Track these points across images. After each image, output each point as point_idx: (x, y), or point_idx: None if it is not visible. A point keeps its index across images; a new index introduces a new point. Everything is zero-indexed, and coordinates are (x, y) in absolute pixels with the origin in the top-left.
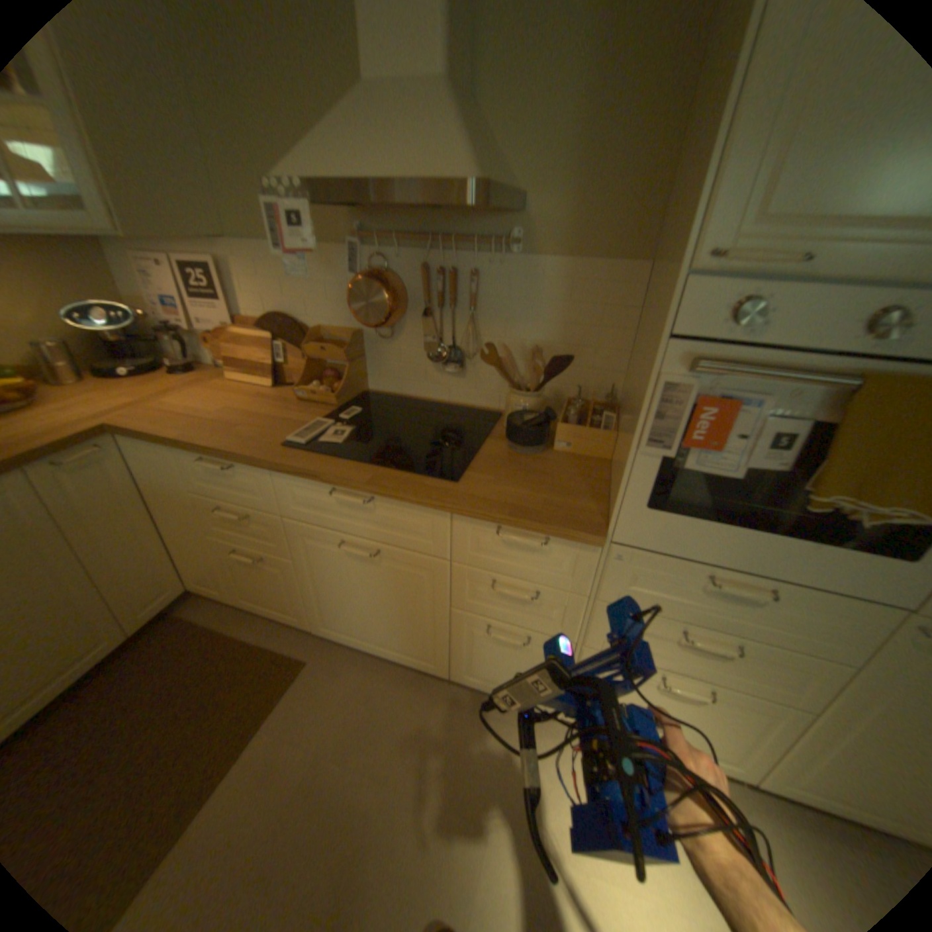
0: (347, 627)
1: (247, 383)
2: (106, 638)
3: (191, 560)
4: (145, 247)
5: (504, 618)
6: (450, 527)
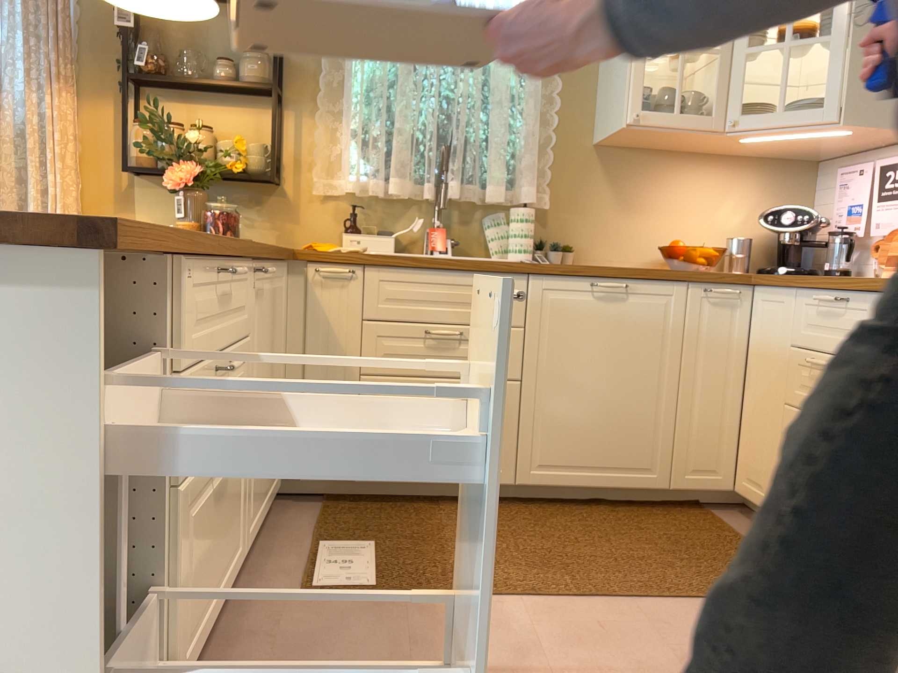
0: None
1: None
2: (657, 469)
3: (758, 442)
4: (857, 162)
5: None
6: None
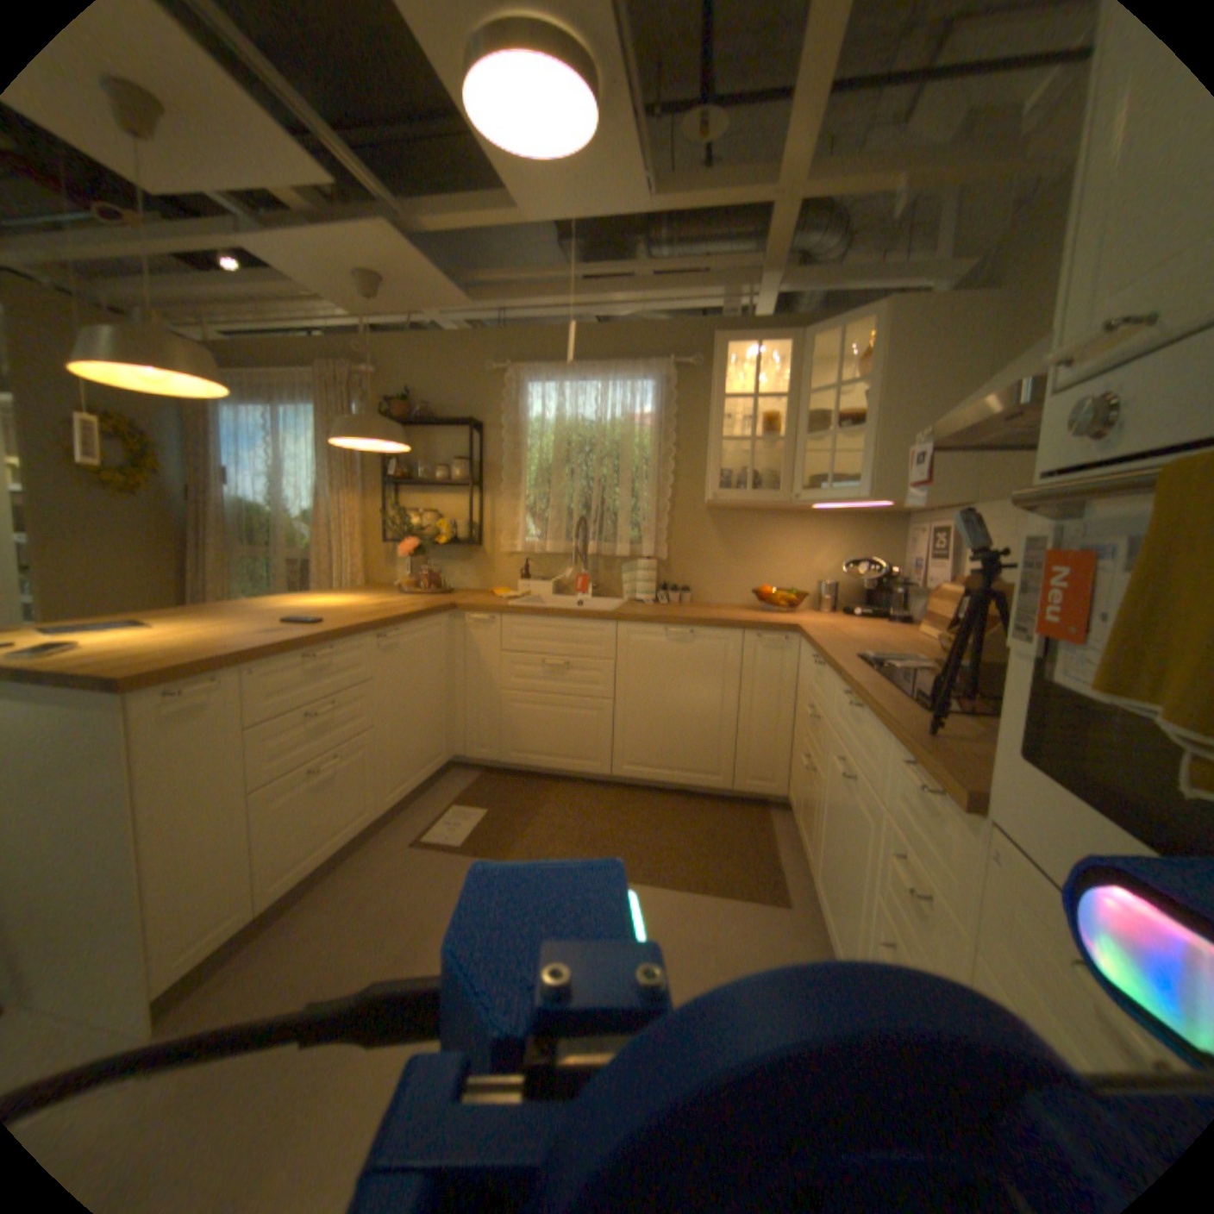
0: (827, 887)
1: (929, 636)
2: (720, 775)
3: (795, 763)
4: (928, 521)
5: (904, 939)
6: (891, 757)
